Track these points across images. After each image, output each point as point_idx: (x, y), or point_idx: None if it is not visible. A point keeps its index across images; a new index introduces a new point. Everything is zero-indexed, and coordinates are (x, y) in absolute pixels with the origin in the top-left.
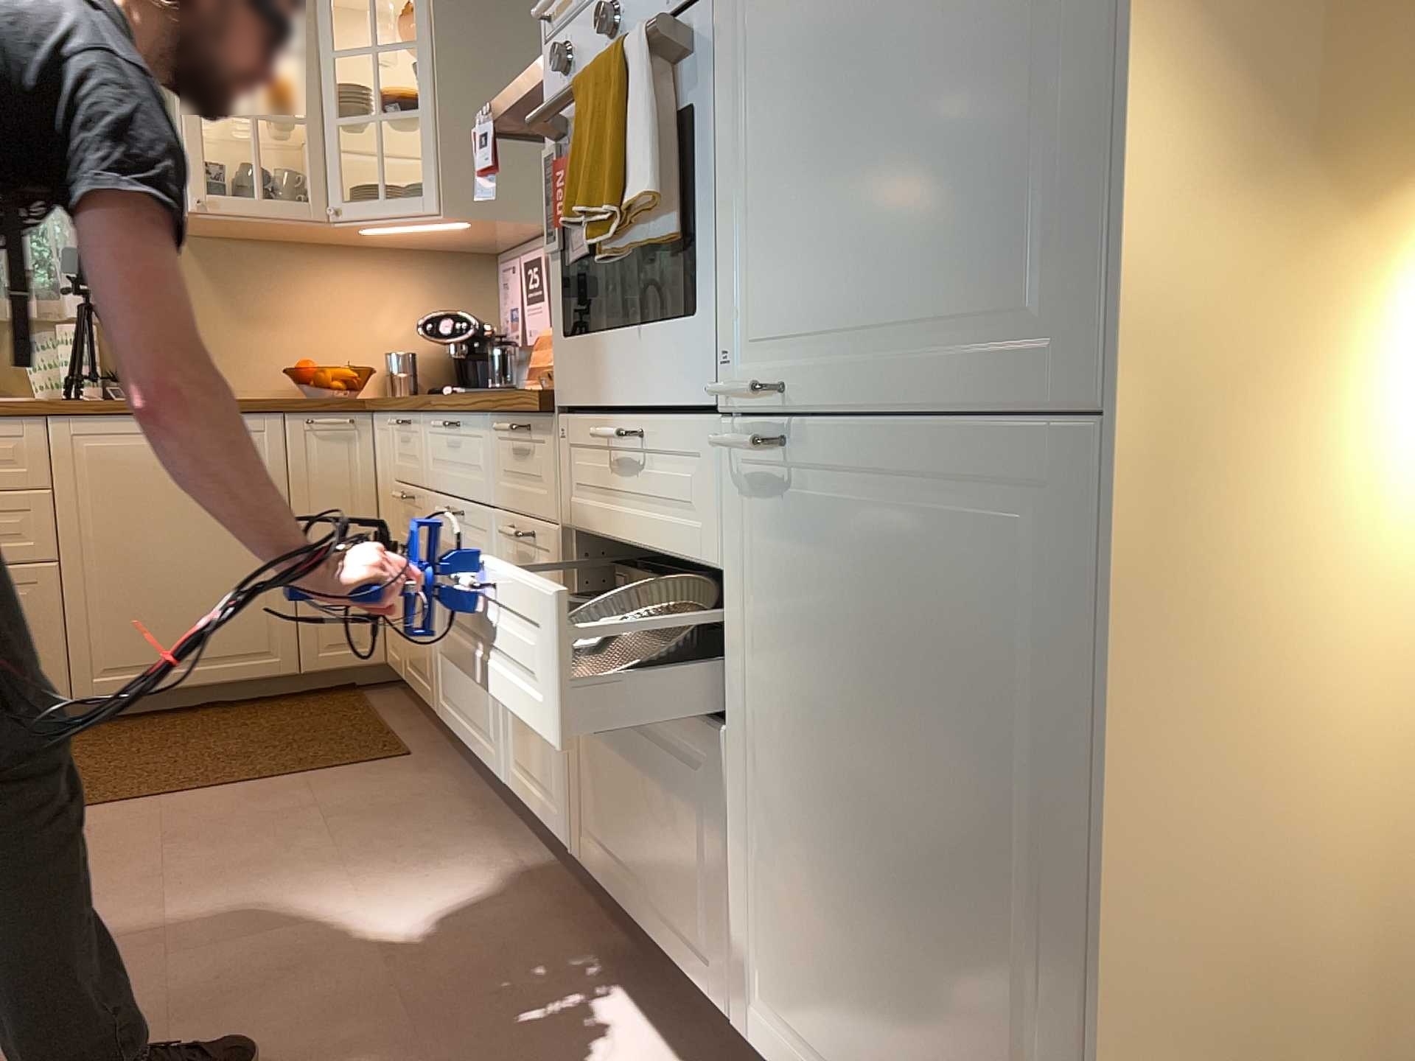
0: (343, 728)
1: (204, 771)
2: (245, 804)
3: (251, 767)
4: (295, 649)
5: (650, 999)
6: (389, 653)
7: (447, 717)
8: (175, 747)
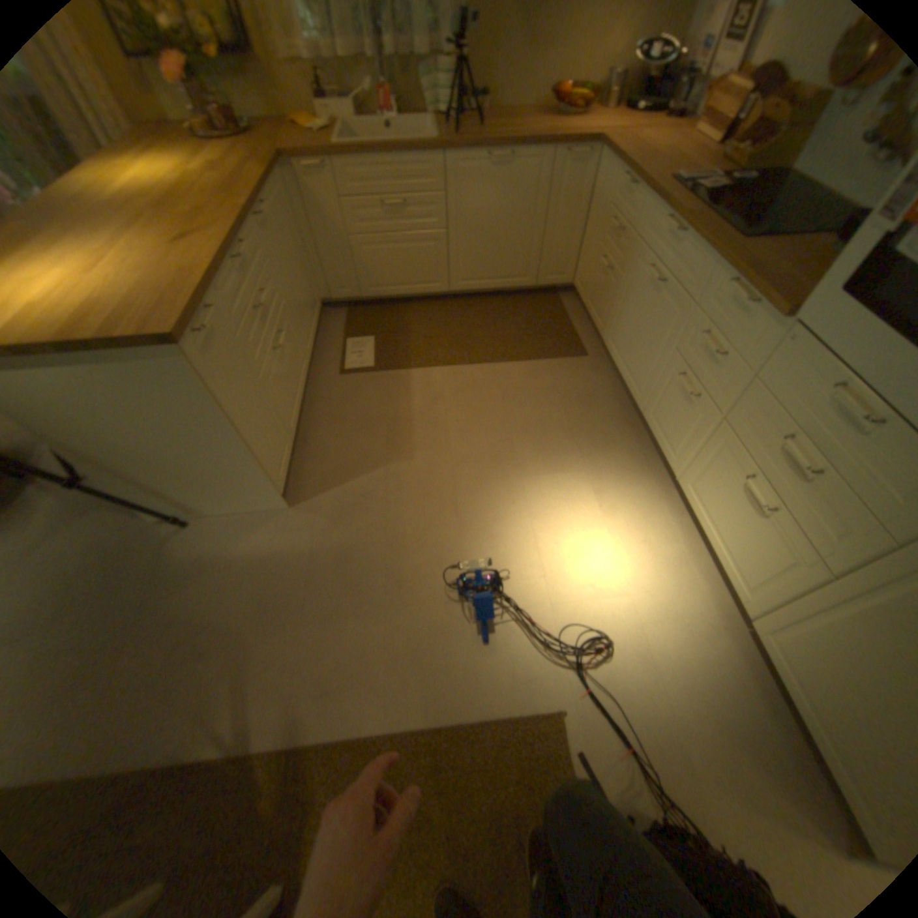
0: (555, 325)
1: (506, 347)
2: (526, 375)
3: (524, 348)
4: (537, 276)
5: (701, 556)
6: (574, 279)
7: (611, 349)
8: (491, 325)
